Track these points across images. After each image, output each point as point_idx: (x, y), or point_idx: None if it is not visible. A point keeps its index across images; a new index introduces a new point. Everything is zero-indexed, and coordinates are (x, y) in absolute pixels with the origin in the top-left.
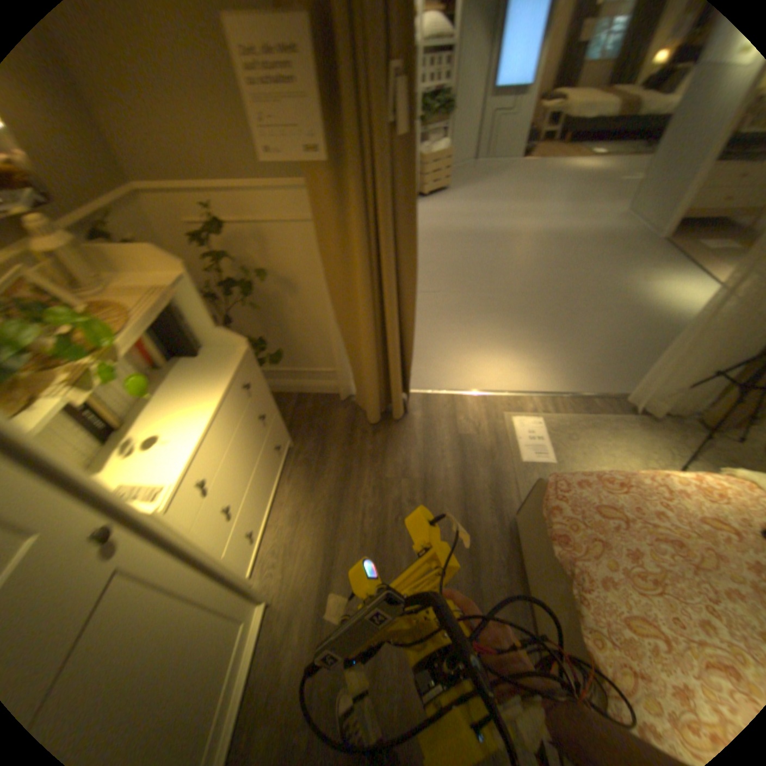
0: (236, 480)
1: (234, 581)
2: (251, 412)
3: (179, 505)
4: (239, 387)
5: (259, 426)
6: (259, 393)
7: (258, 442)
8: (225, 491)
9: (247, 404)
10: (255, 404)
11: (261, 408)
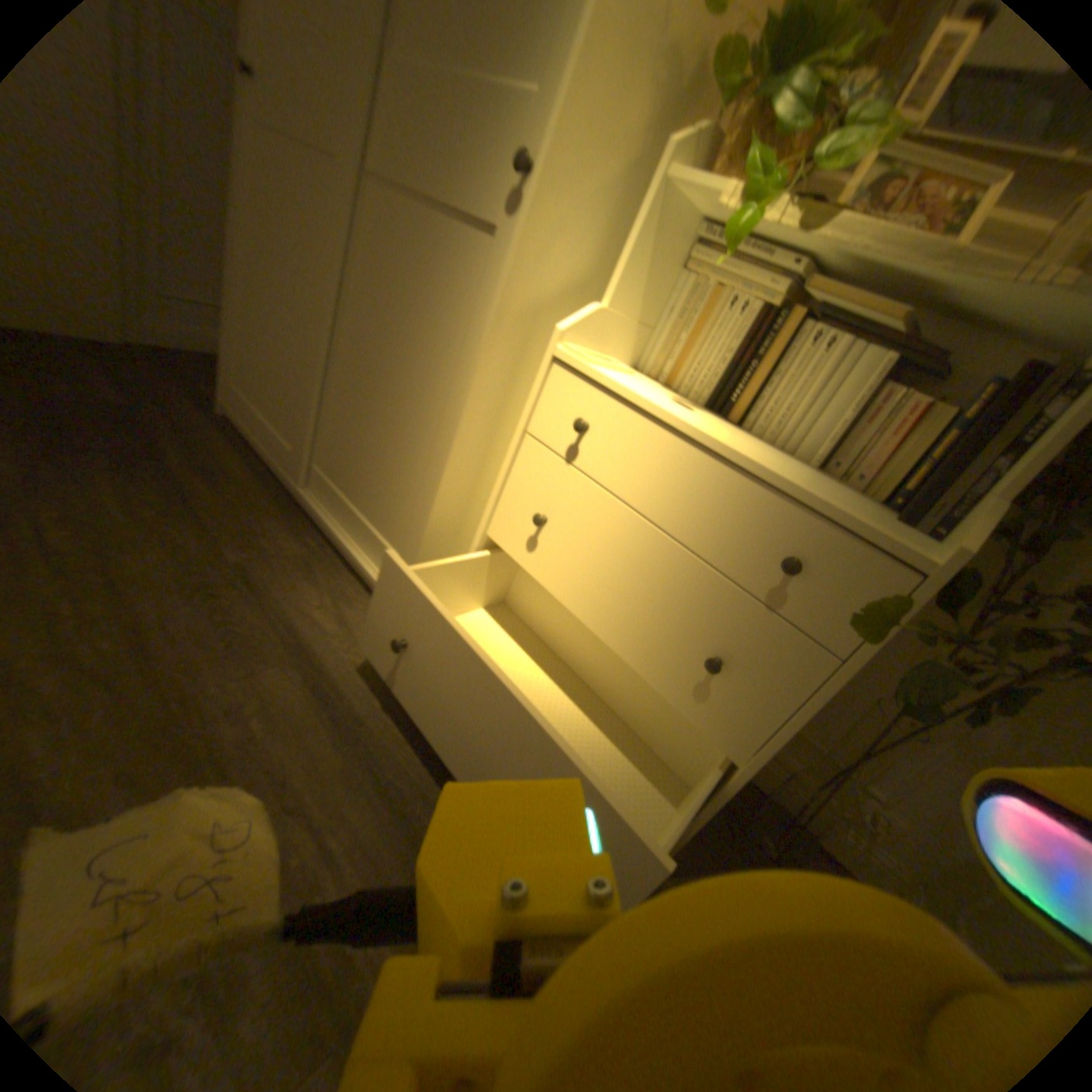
0: (582, 565)
1: (441, 520)
2: (726, 614)
3: (559, 393)
4: (785, 537)
5: (693, 658)
6: (786, 660)
7: (654, 658)
8: (568, 523)
9: (744, 590)
10: (751, 634)
11: (741, 667)
